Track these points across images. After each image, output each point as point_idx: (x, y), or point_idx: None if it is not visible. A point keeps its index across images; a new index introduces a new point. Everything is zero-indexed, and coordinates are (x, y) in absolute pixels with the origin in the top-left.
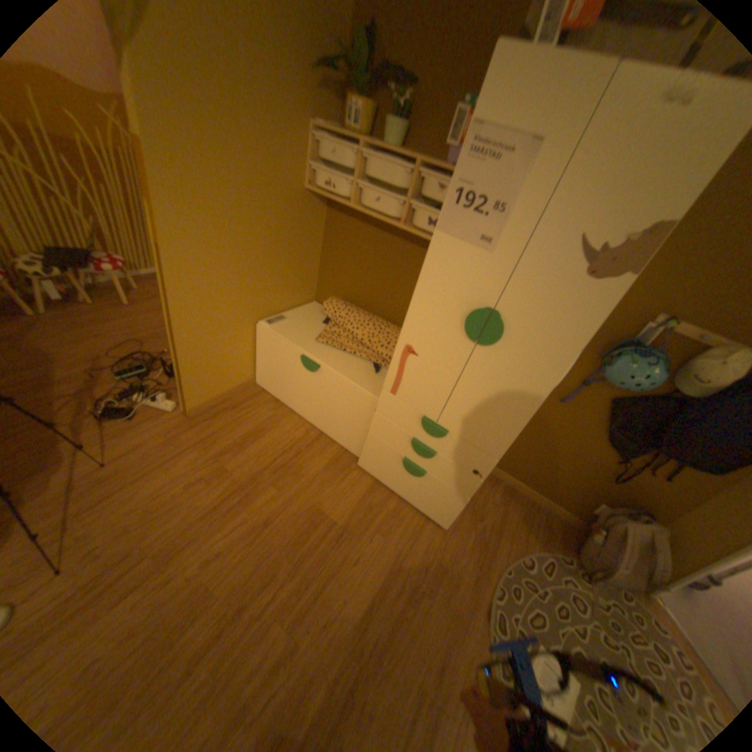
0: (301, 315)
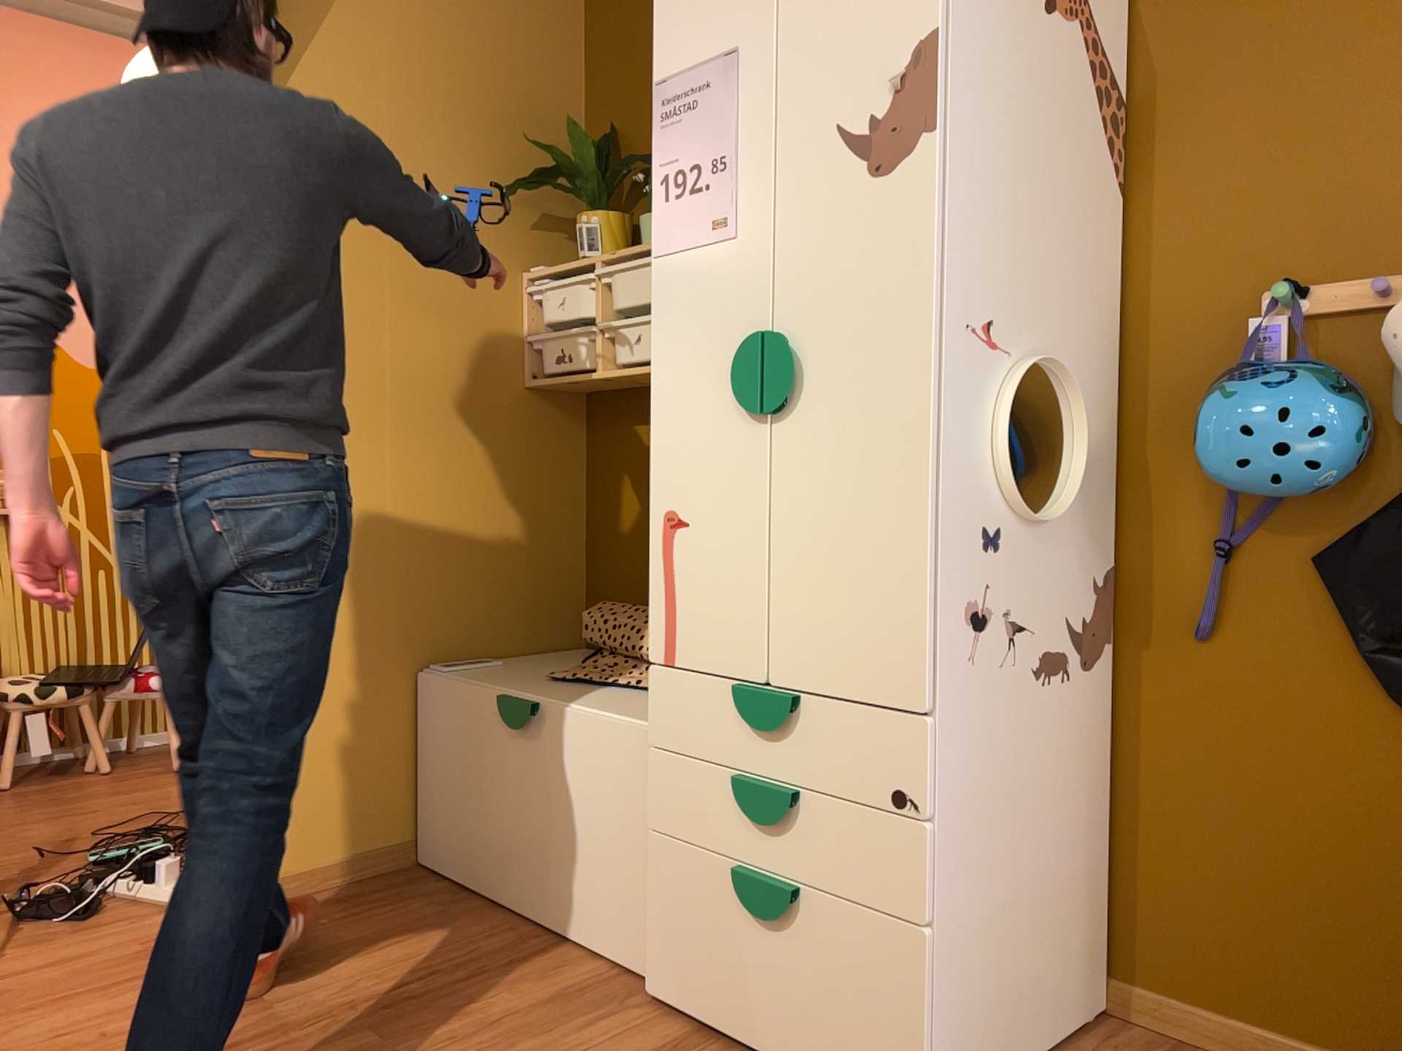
0: (534, 660)
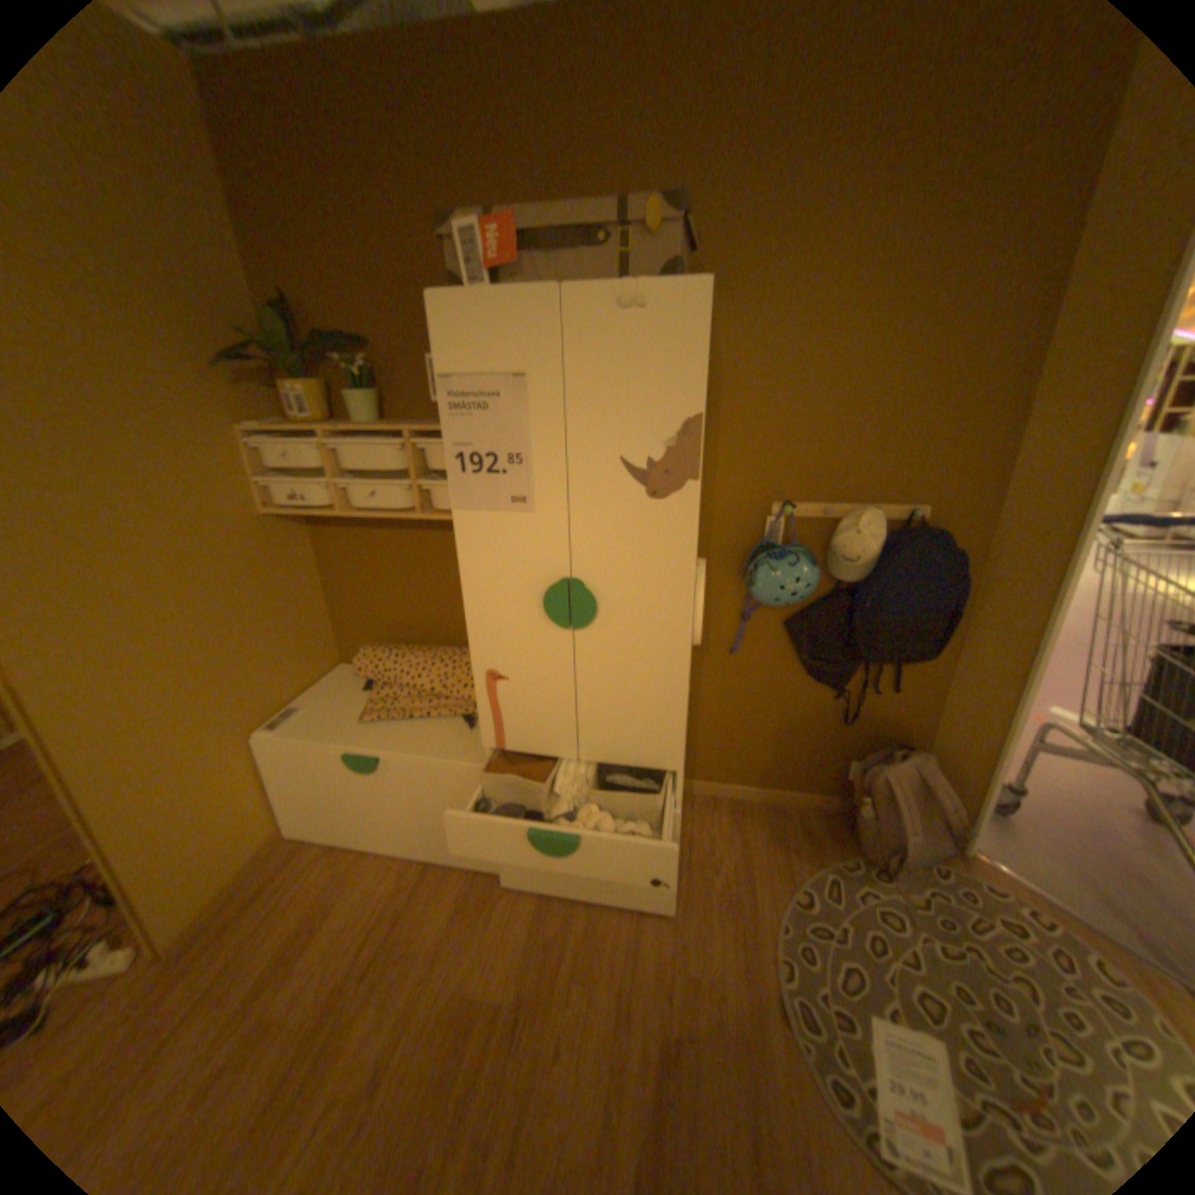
0: (323, 694)
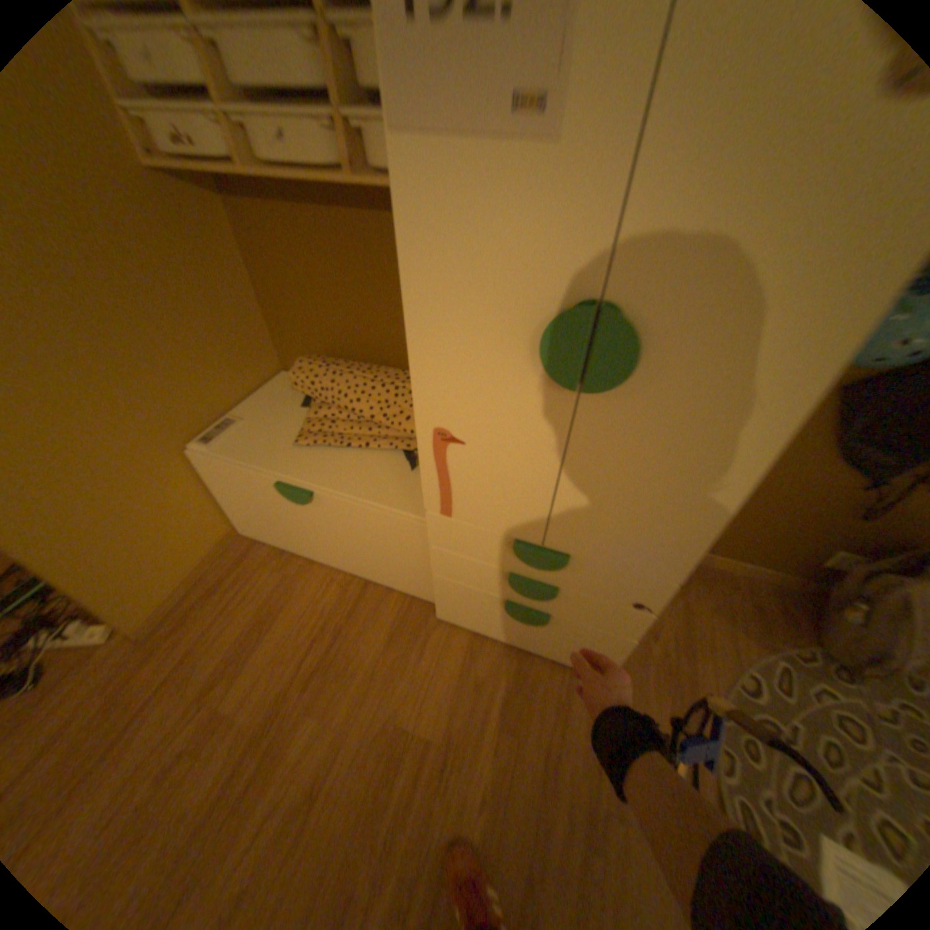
0: (263, 404)
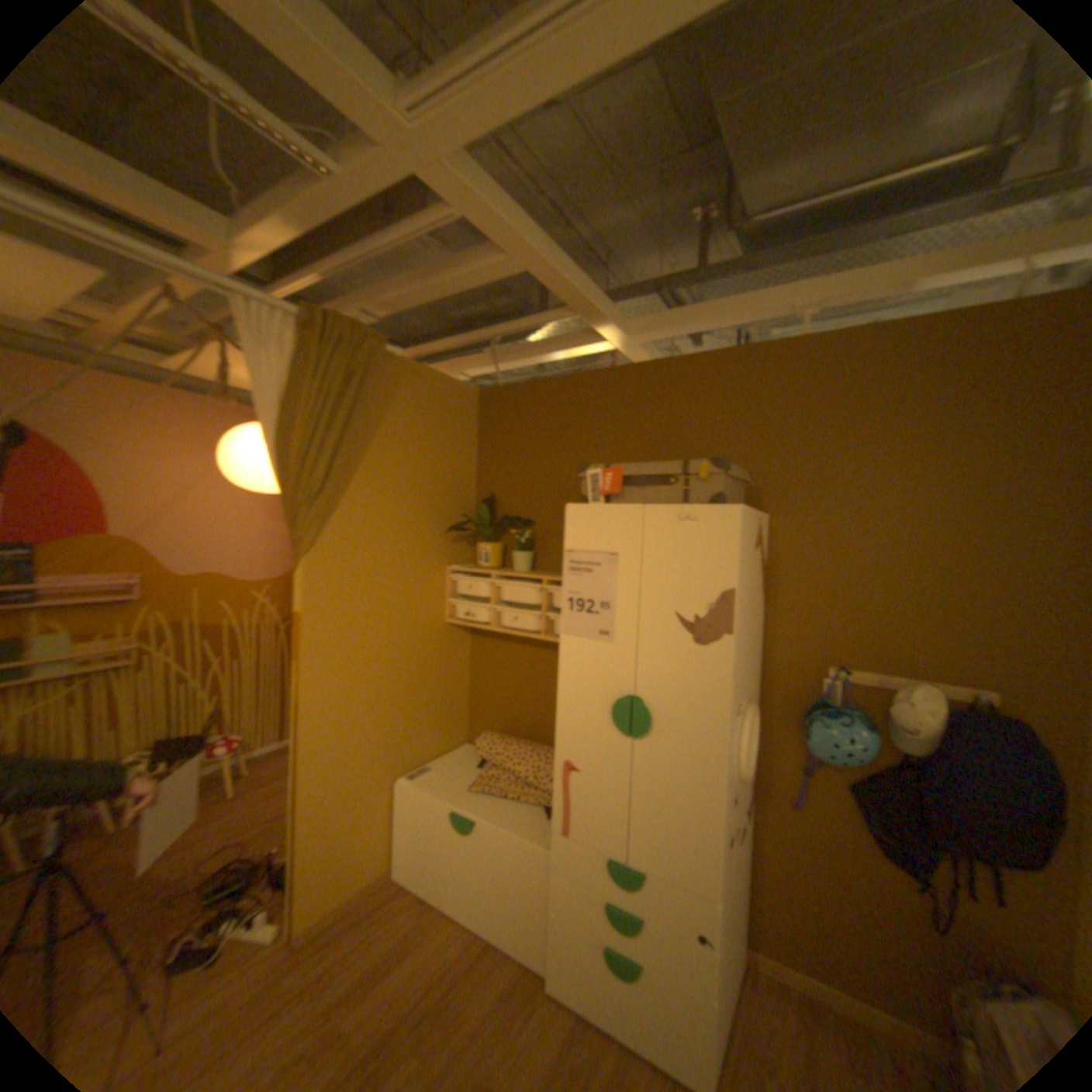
0: (449, 763)
